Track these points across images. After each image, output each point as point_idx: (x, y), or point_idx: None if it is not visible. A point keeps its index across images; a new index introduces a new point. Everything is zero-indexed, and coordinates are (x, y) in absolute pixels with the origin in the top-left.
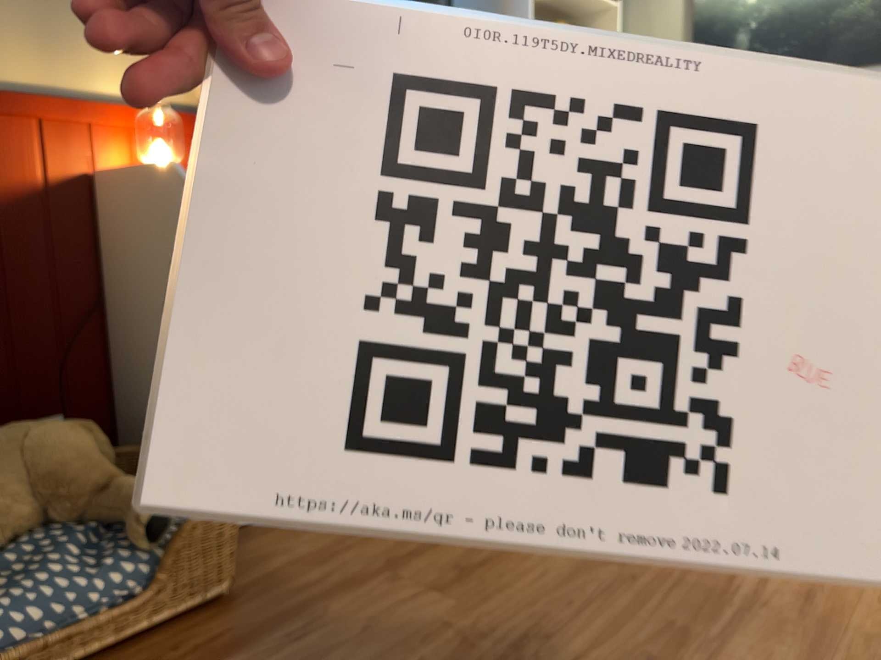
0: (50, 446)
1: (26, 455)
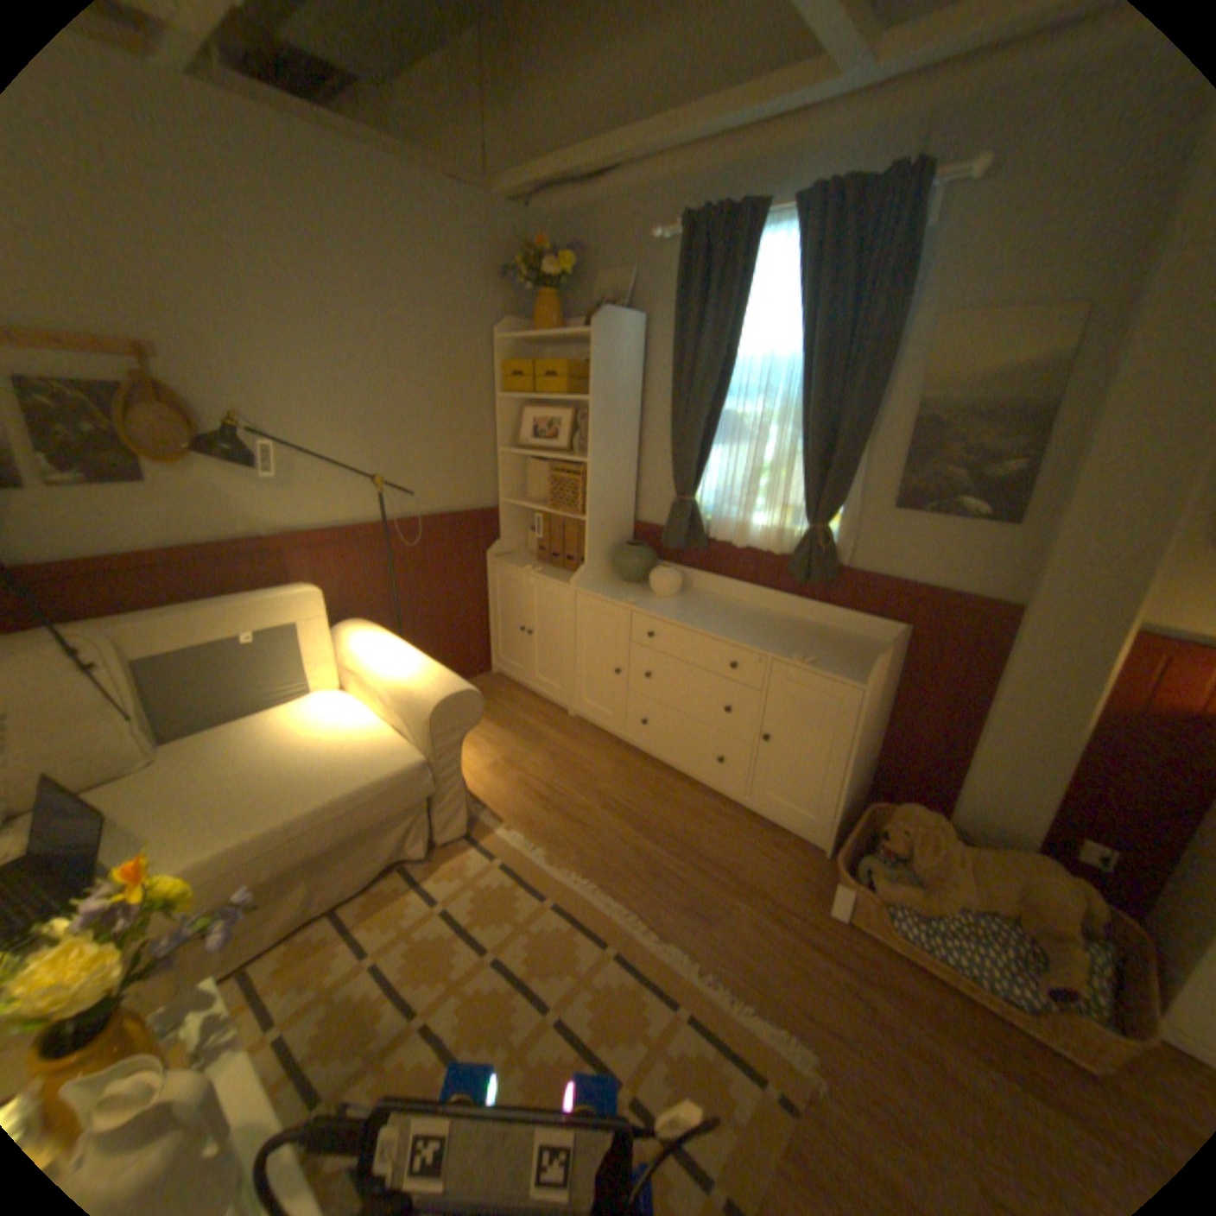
0: (1047, 894)
1: (1030, 886)
